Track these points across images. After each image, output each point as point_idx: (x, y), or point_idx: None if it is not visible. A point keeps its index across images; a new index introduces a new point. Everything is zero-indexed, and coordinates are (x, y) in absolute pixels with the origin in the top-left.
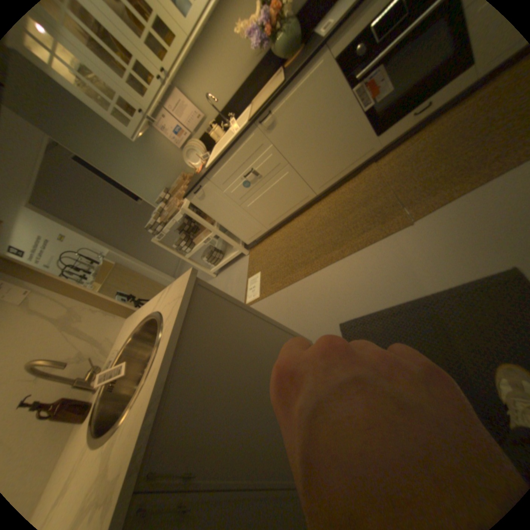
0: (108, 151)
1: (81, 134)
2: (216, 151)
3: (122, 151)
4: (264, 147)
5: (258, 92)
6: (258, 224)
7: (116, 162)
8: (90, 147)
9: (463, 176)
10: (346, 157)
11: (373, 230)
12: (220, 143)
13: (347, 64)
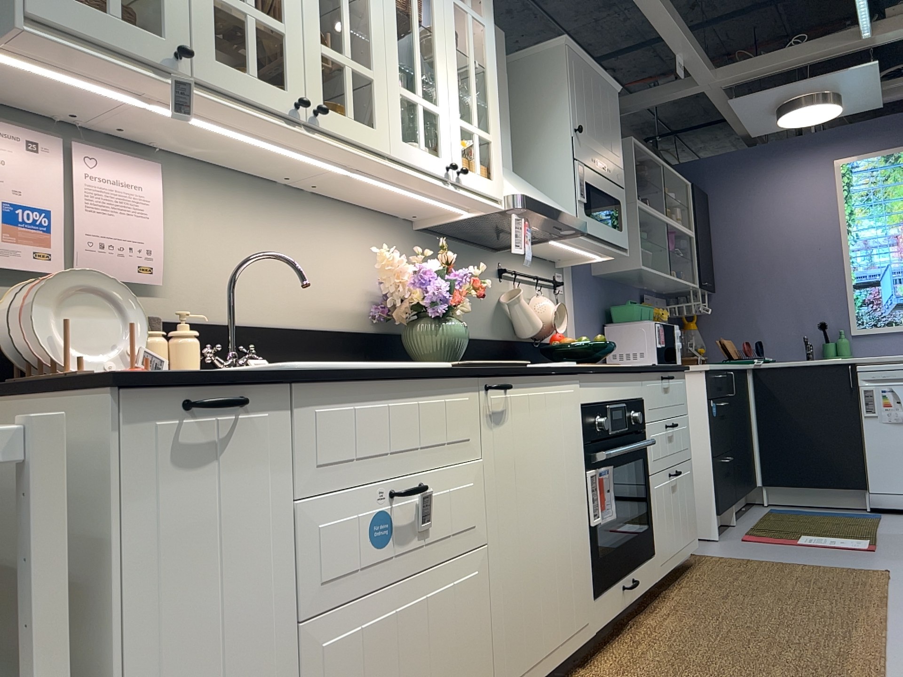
0: None
1: None
2: None
3: None
4: (465, 451)
5: None
6: None
7: None
8: None
9: (834, 675)
10: (560, 615)
11: None
12: None
13: (588, 427)
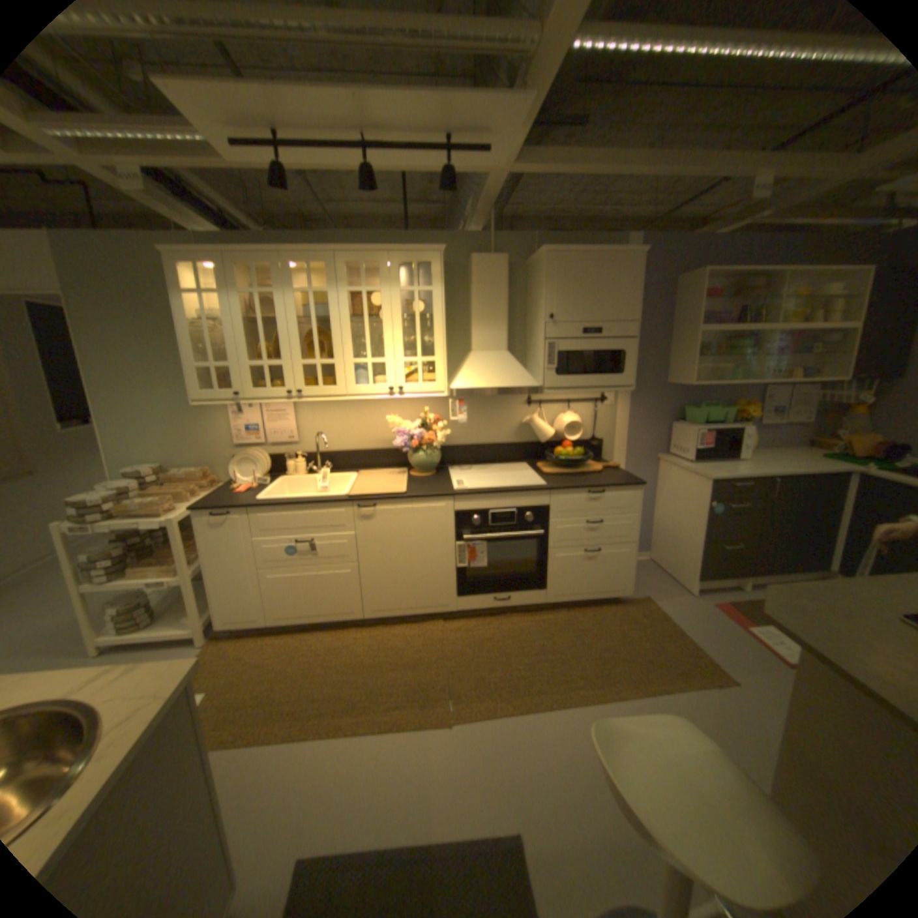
0: (129, 371)
1: (114, 332)
2: (280, 484)
3: (149, 386)
4: (343, 529)
5: (370, 468)
6: (257, 610)
7: (121, 387)
8: (106, 348)
9: (510, 695)
10: (418, 597)
11: (406, 712)
12: (291, 478)
13: (460, 522)
